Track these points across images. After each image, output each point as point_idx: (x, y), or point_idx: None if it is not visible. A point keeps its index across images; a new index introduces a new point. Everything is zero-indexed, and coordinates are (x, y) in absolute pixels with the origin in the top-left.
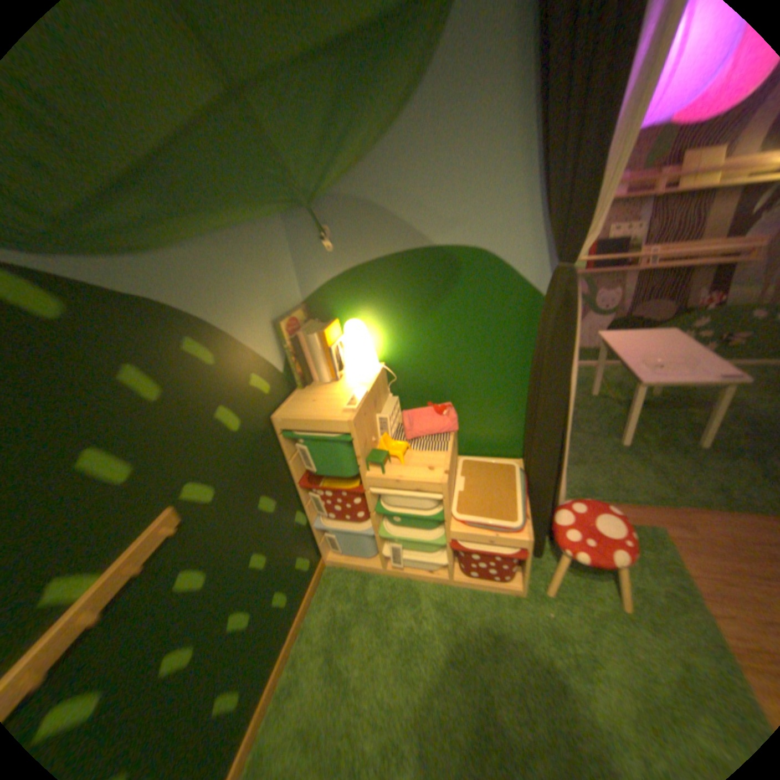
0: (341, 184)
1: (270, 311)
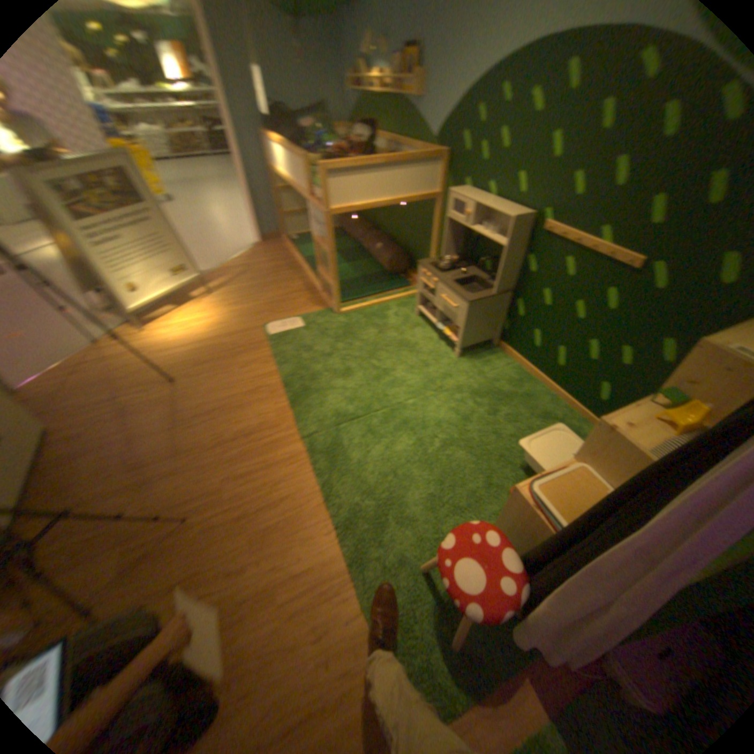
0: None
1: None
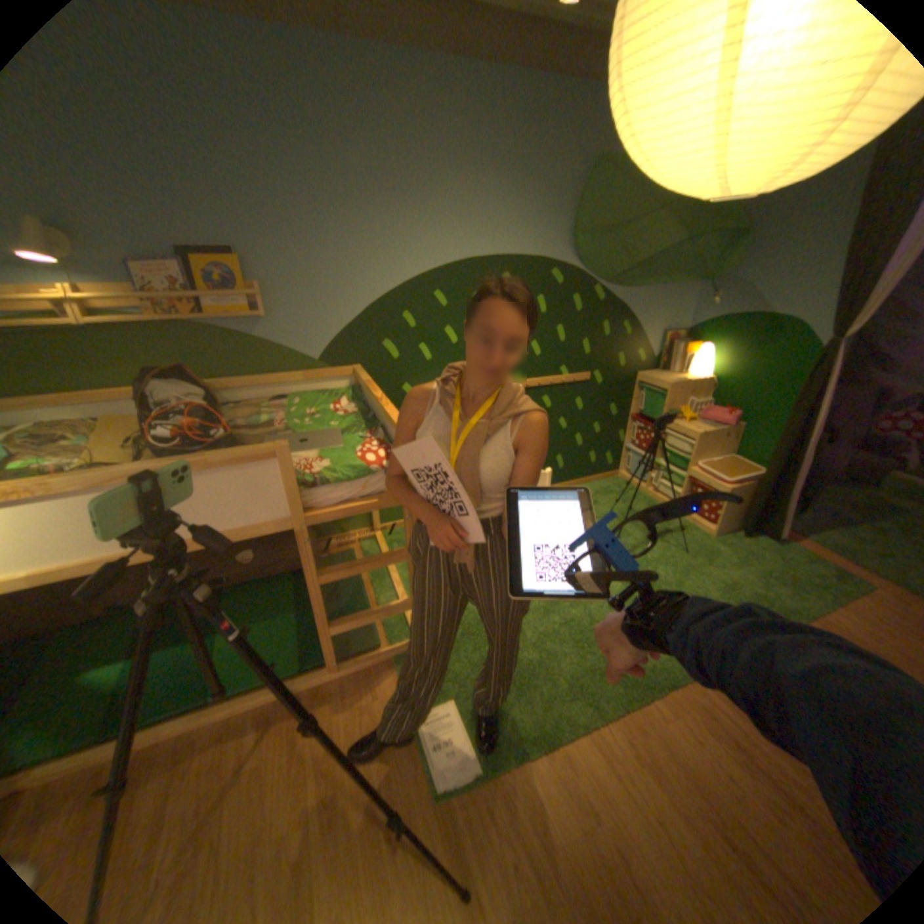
0: (737, 272)
1: (664, 326)
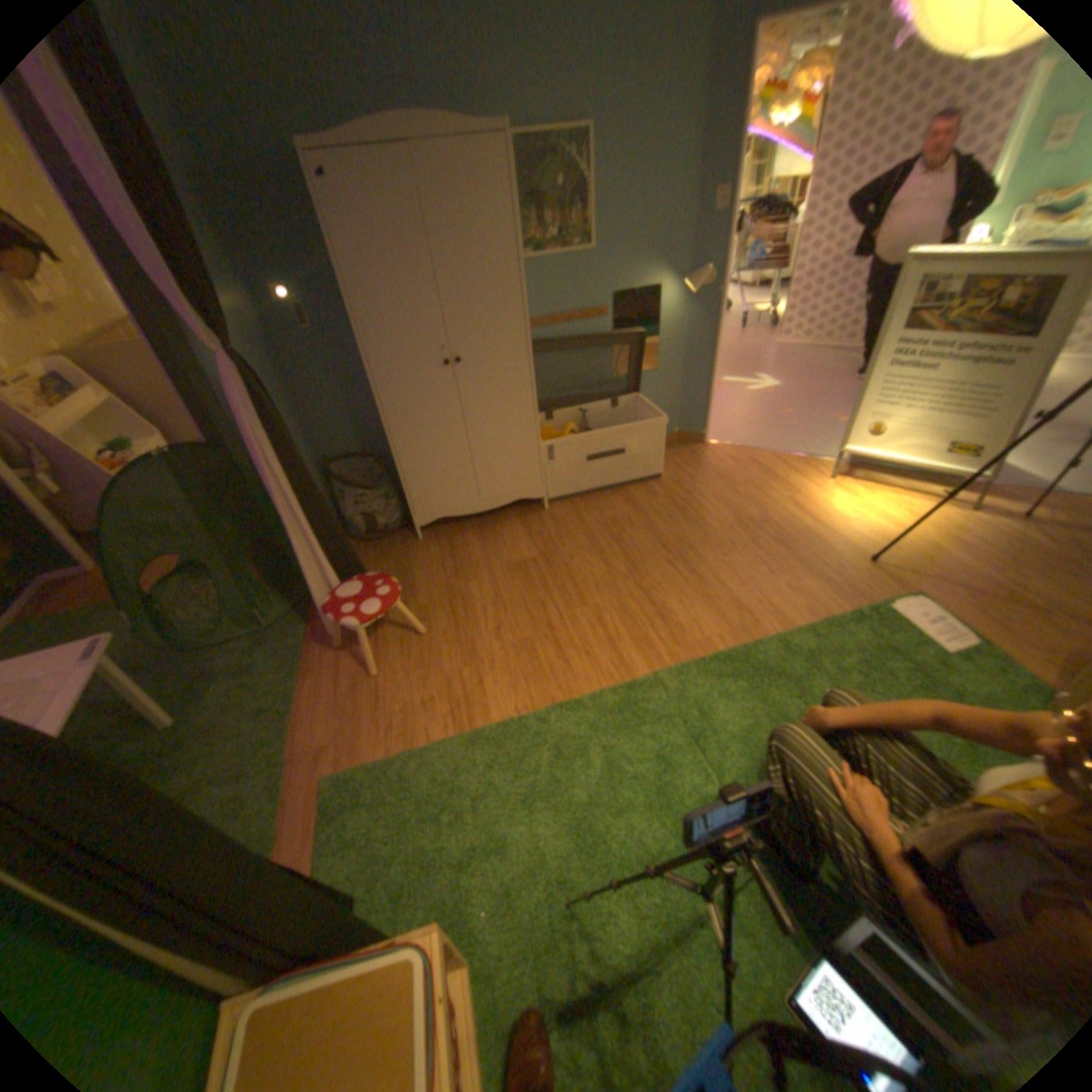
0: None
1: None
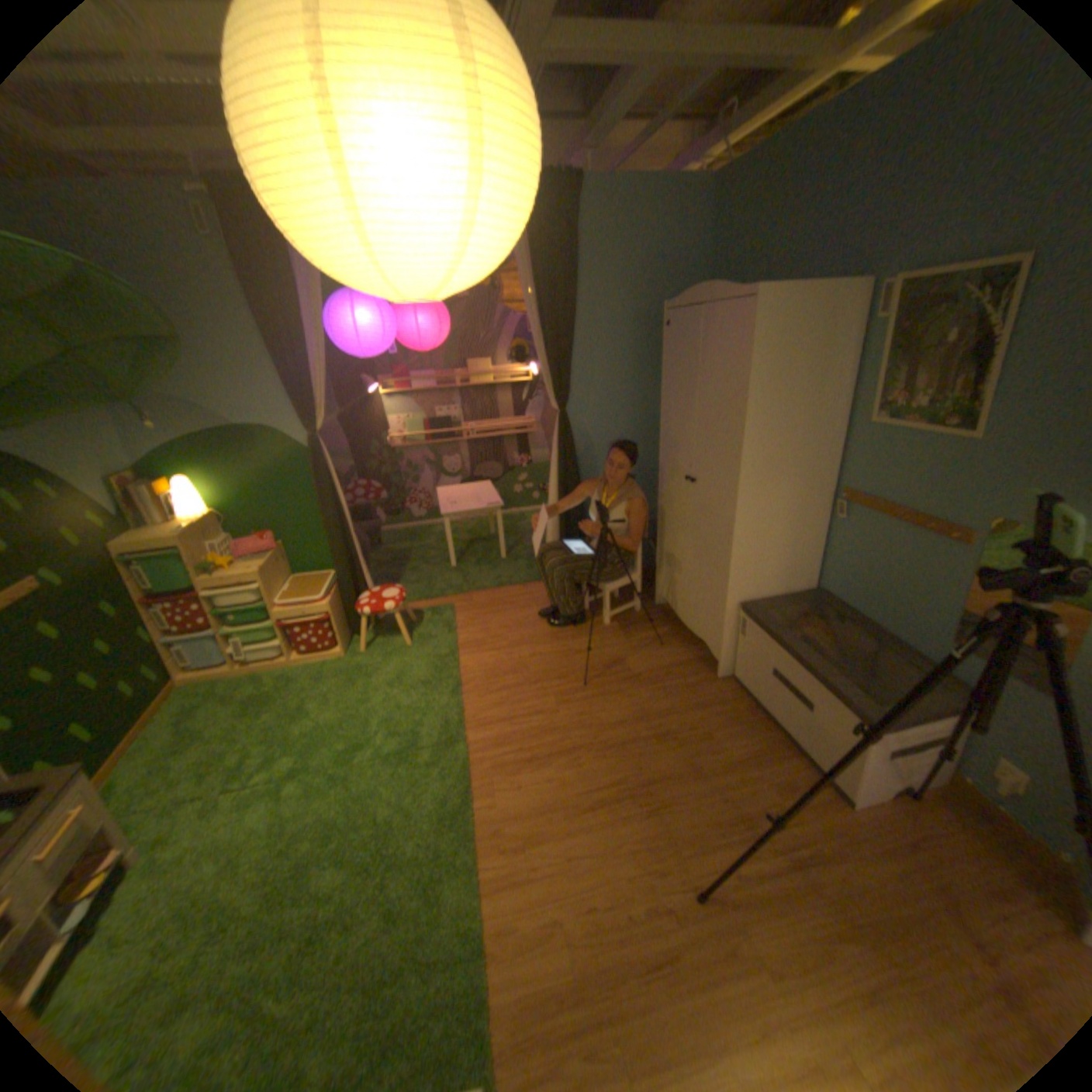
0: (153, 387)
1: (97, 471)
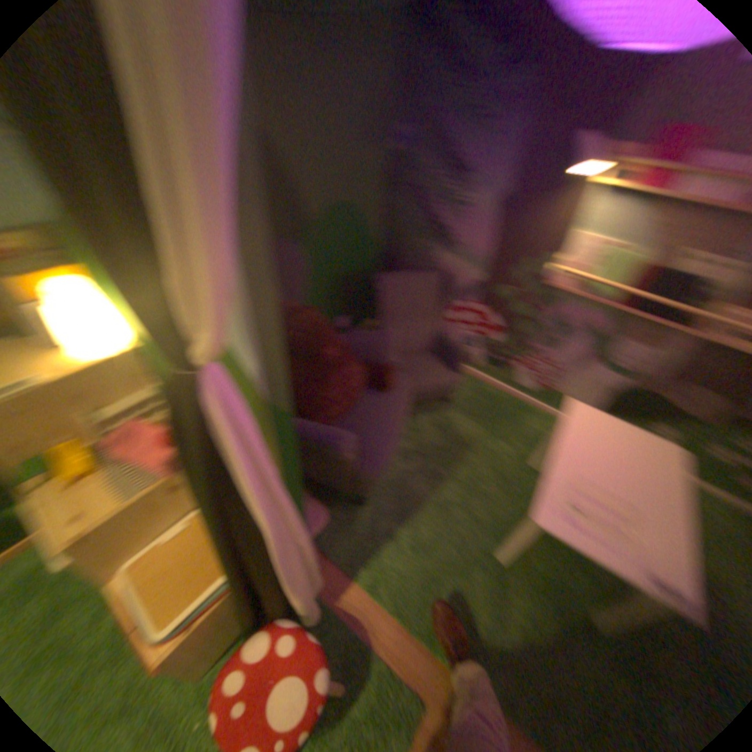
0: None
1: None
